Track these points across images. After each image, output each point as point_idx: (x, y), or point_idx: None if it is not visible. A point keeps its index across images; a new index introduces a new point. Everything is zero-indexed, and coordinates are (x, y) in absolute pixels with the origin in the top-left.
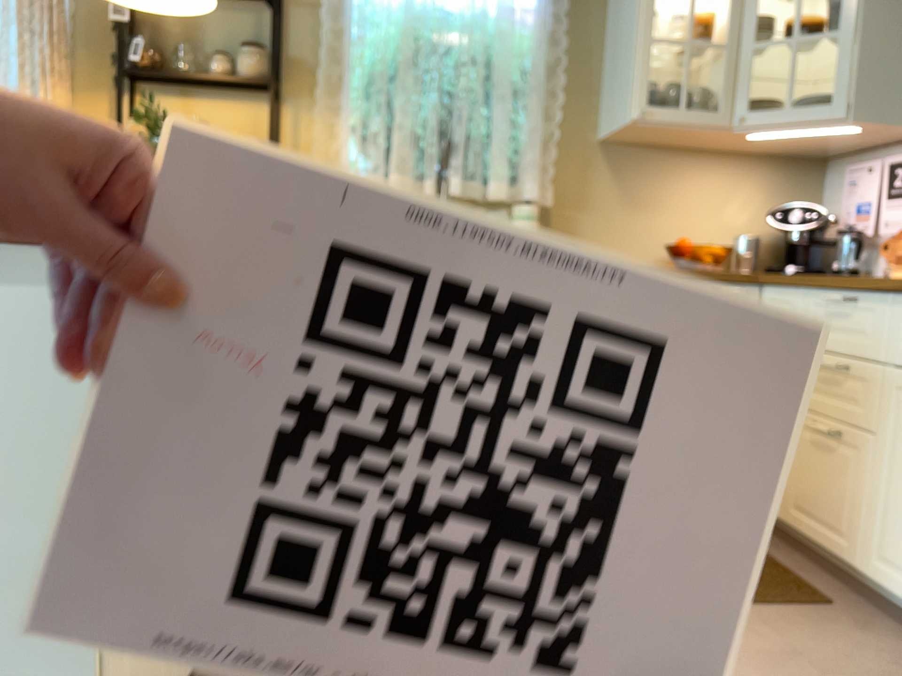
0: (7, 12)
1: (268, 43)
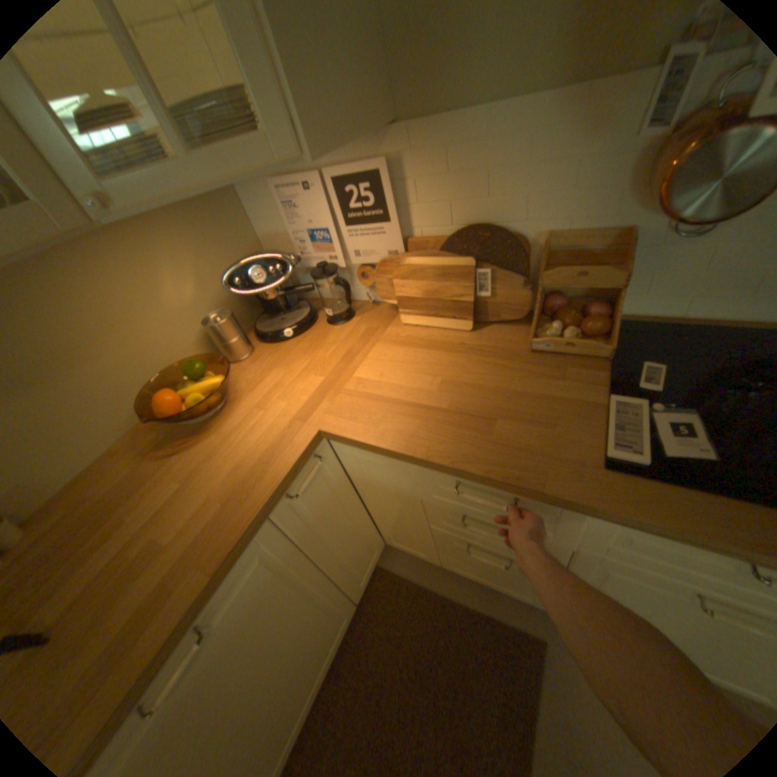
0: None
1: None
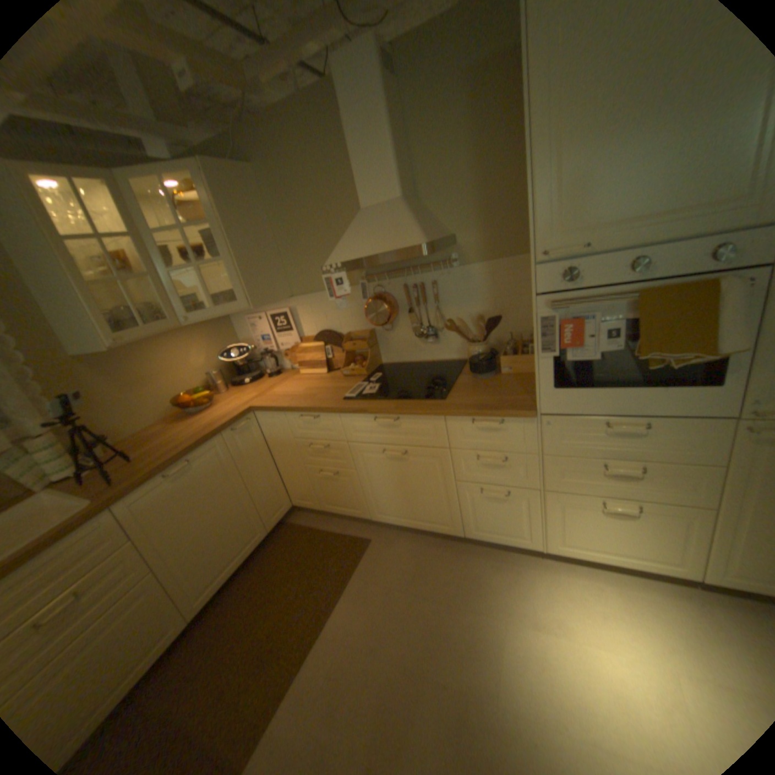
0: None
1: None
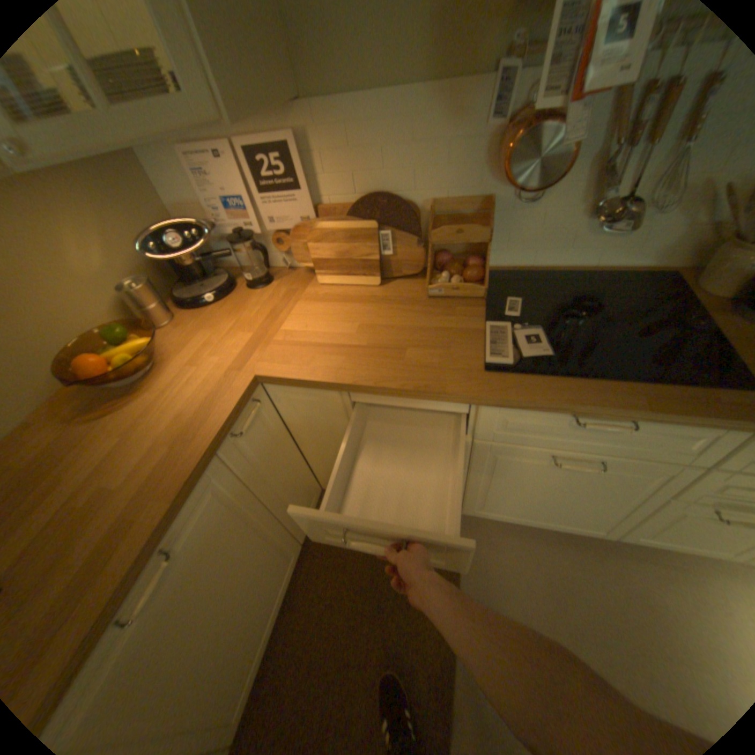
0: None
1: None
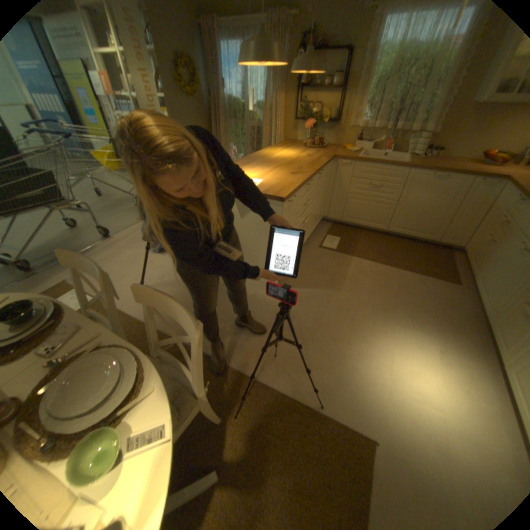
0: (269, 68)
1: (344, 67)
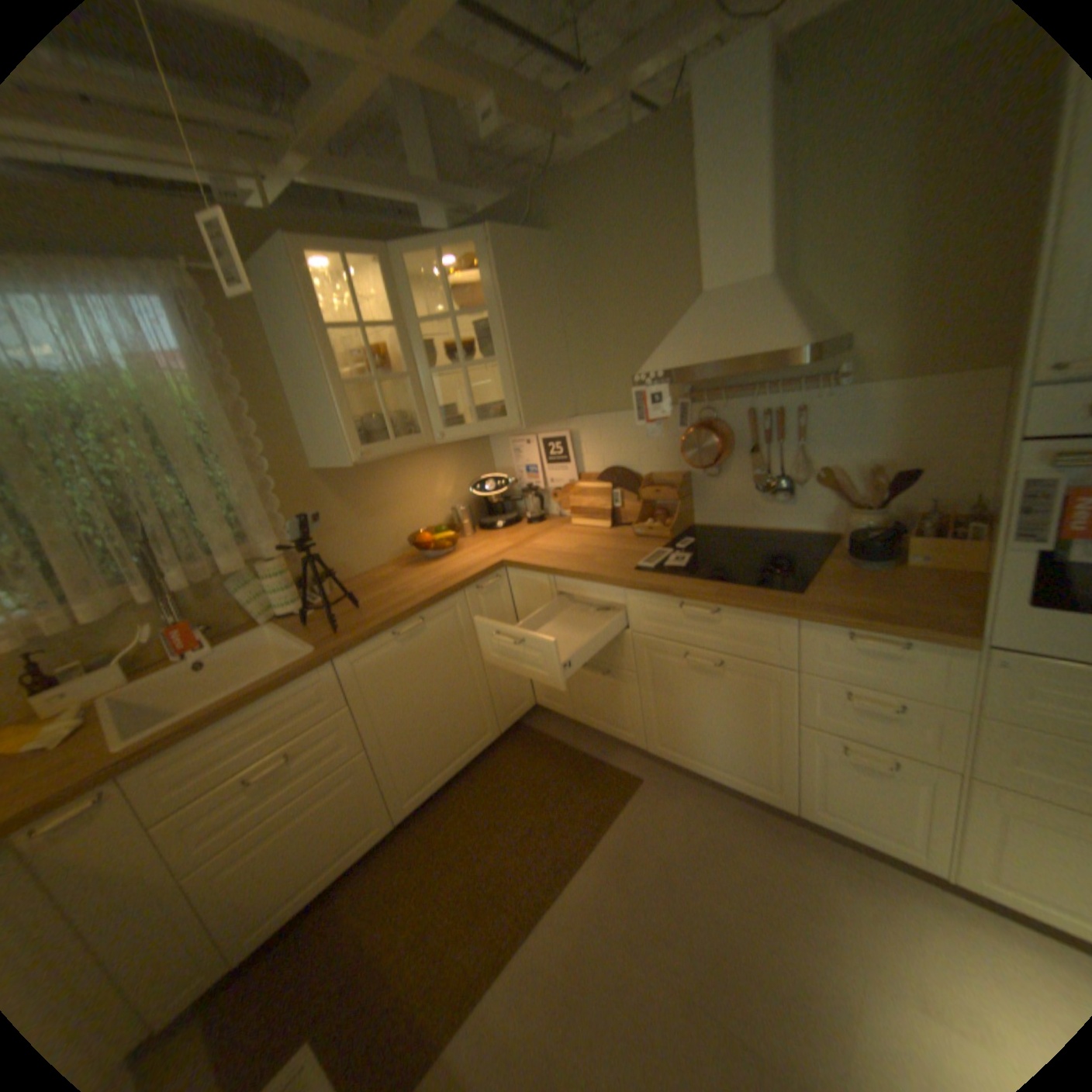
0: None
1: None
